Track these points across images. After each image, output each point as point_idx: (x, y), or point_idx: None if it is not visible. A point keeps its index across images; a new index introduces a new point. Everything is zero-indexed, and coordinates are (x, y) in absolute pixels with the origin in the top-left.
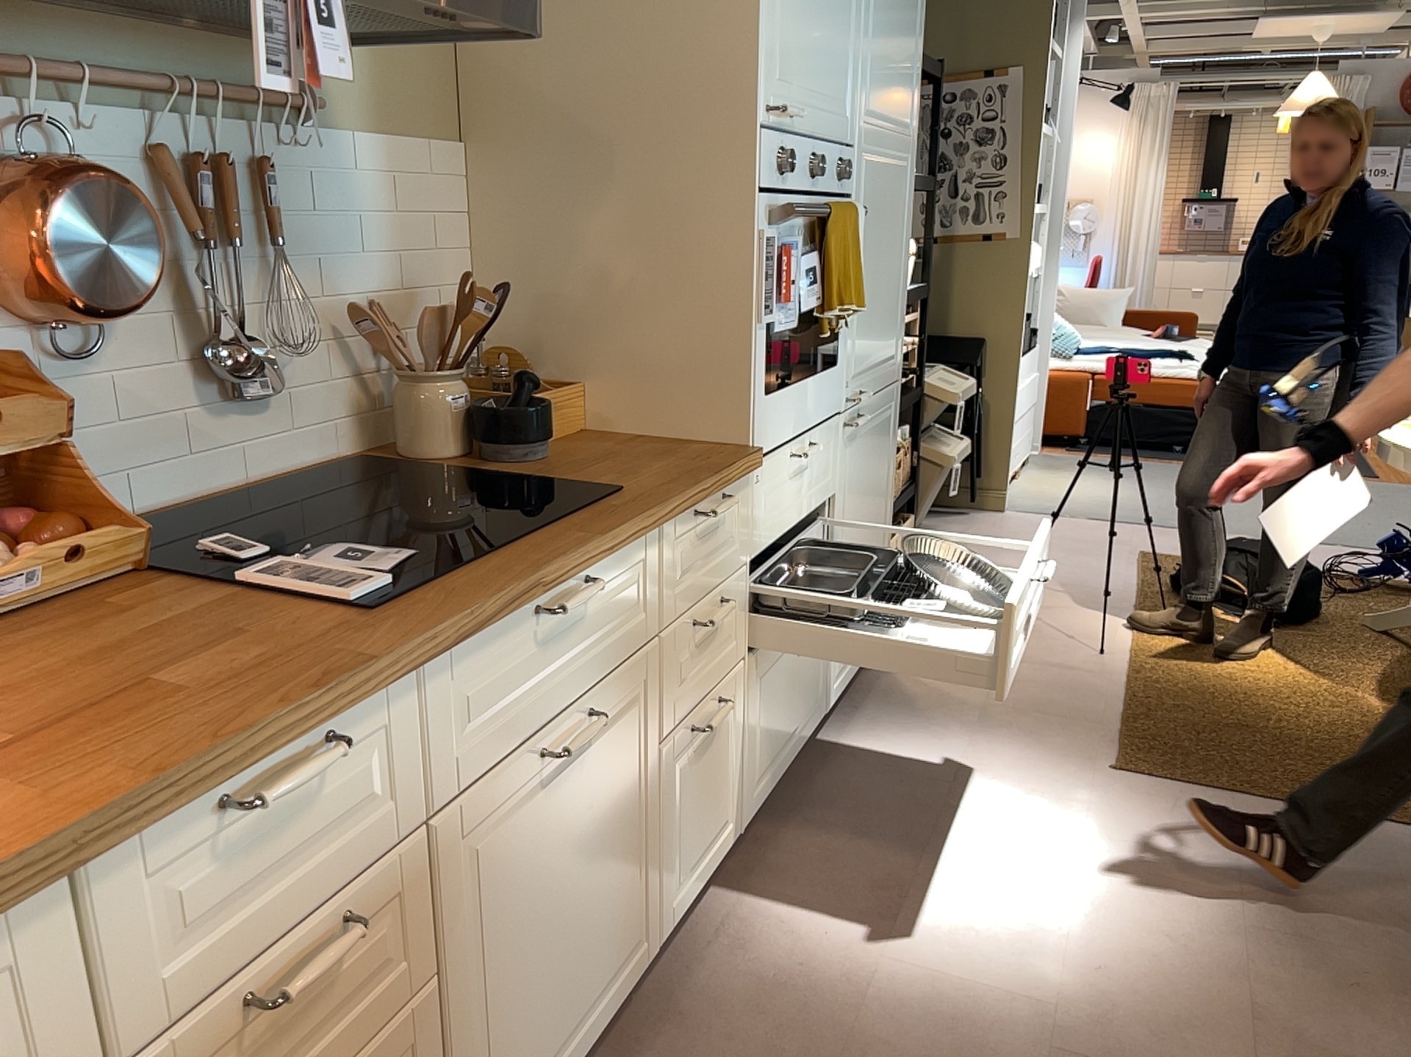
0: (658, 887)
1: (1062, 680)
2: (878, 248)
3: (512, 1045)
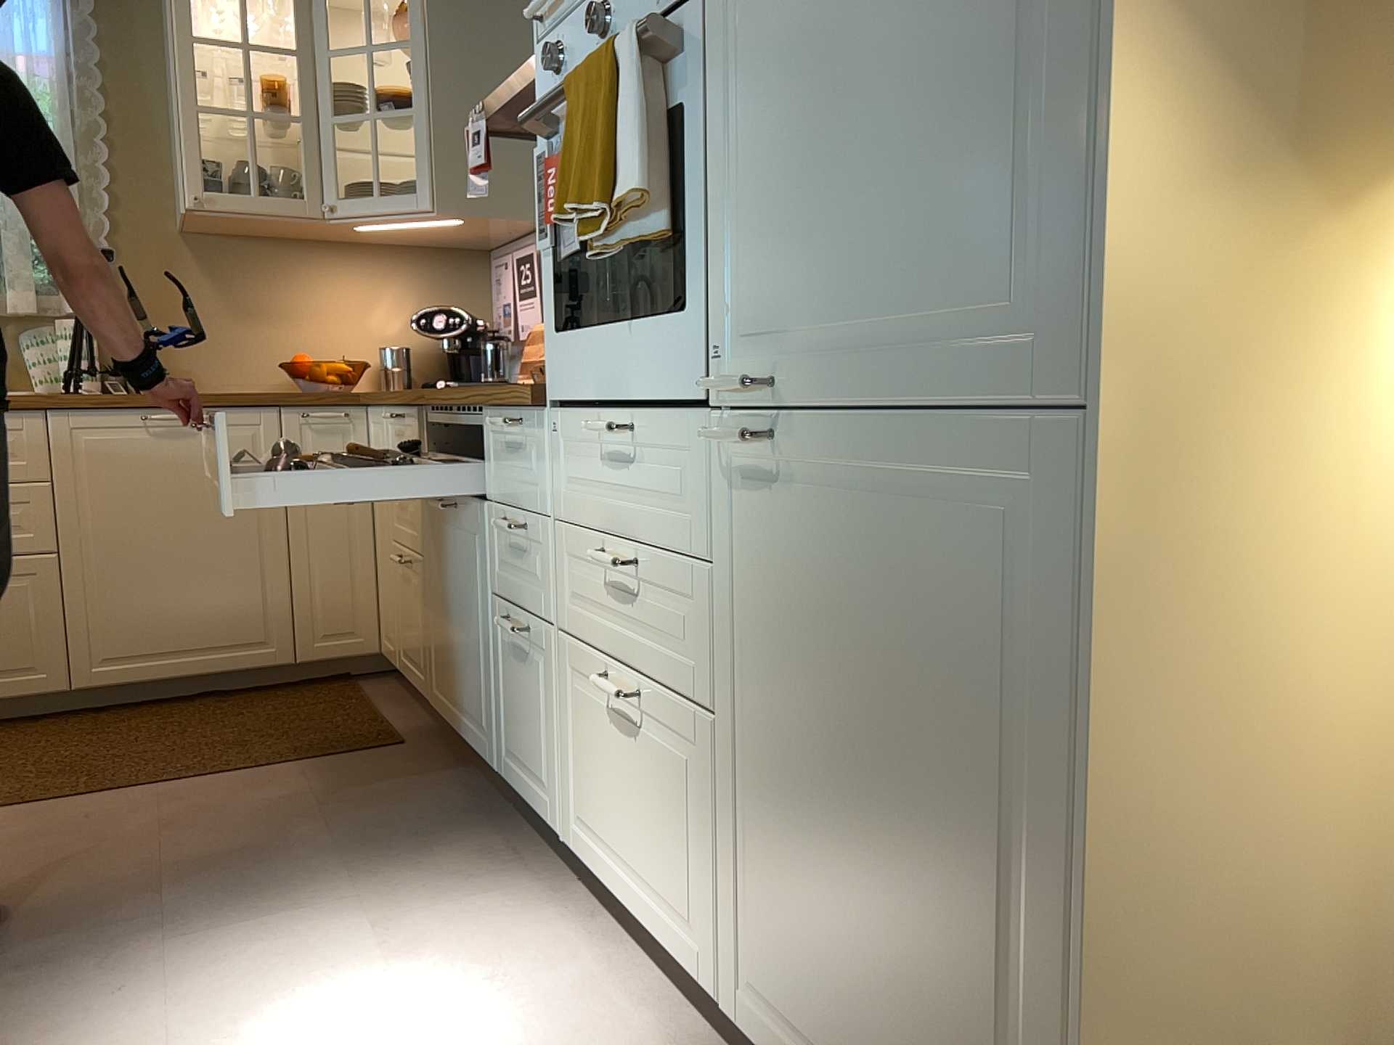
0: (496, 719)
1: None
2: (829, 19)
3: (440, 651)
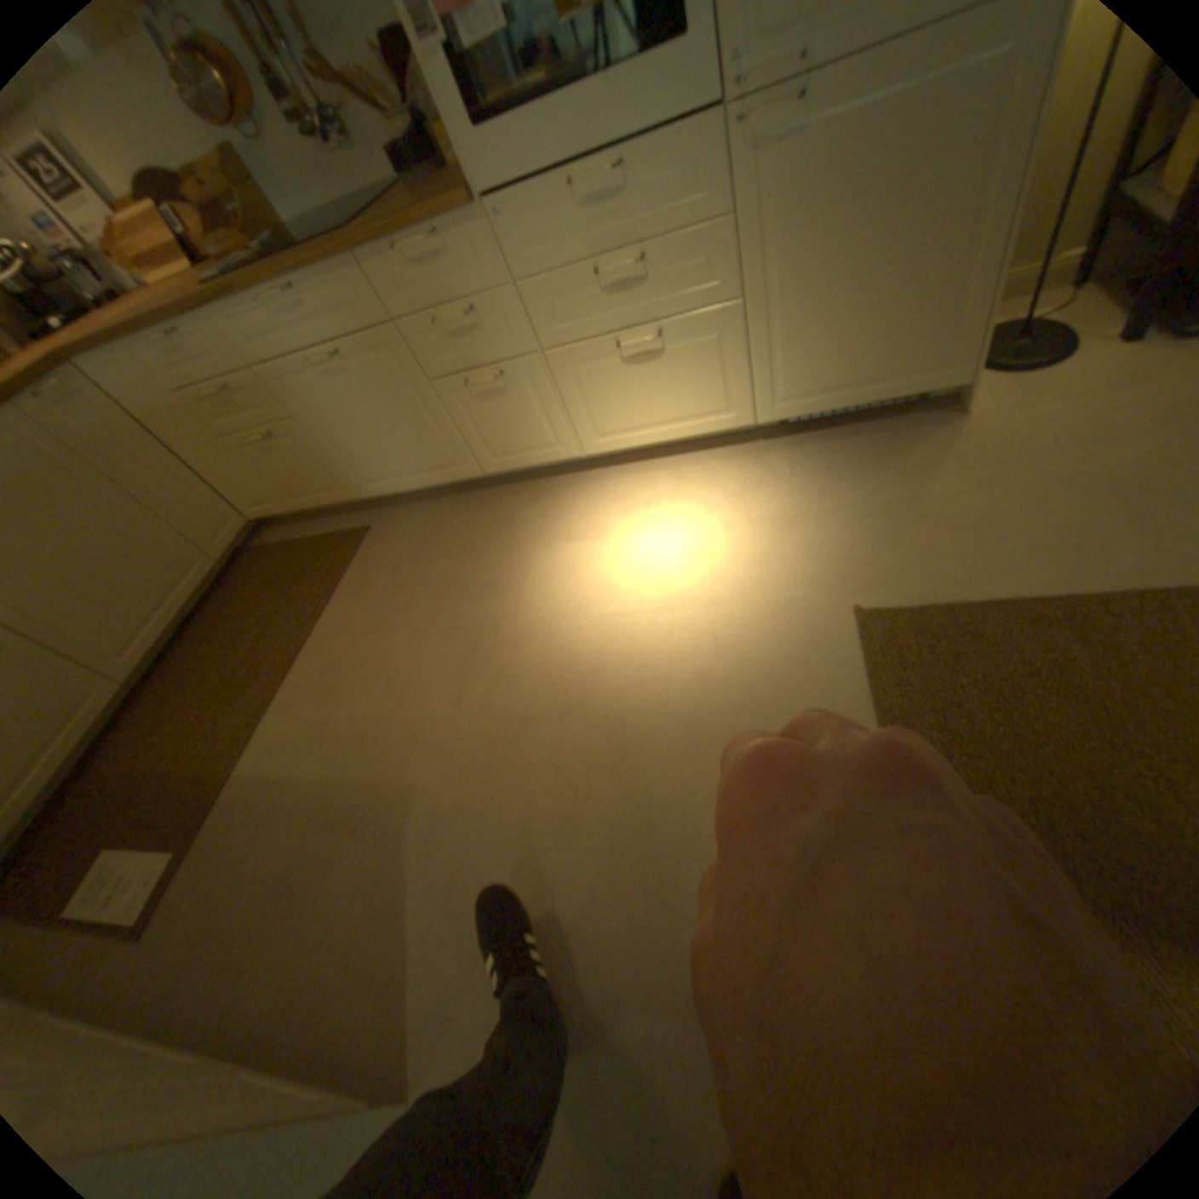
0: (469, 449)
1: (1092, 535)
2: None
3: (362, 460)
